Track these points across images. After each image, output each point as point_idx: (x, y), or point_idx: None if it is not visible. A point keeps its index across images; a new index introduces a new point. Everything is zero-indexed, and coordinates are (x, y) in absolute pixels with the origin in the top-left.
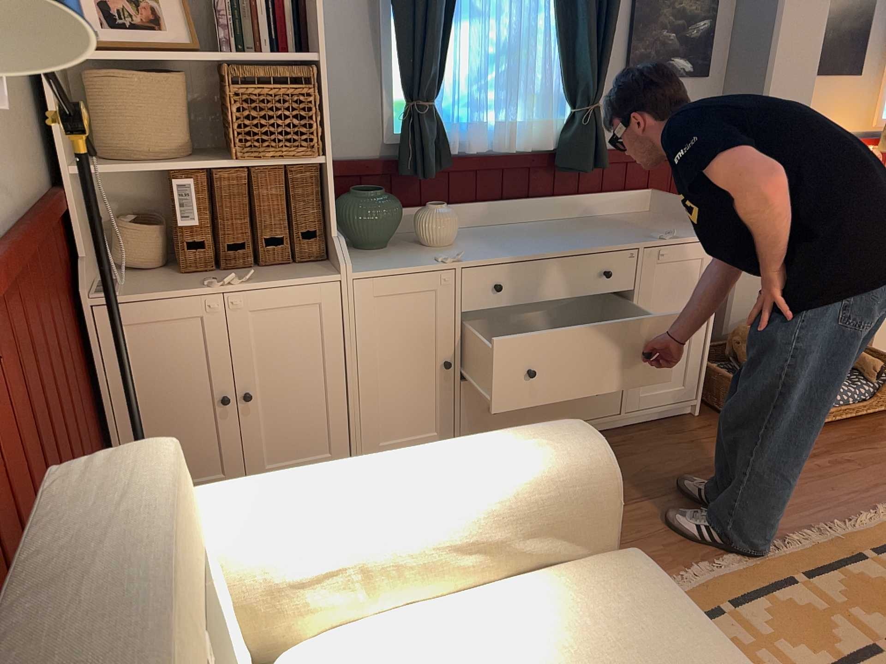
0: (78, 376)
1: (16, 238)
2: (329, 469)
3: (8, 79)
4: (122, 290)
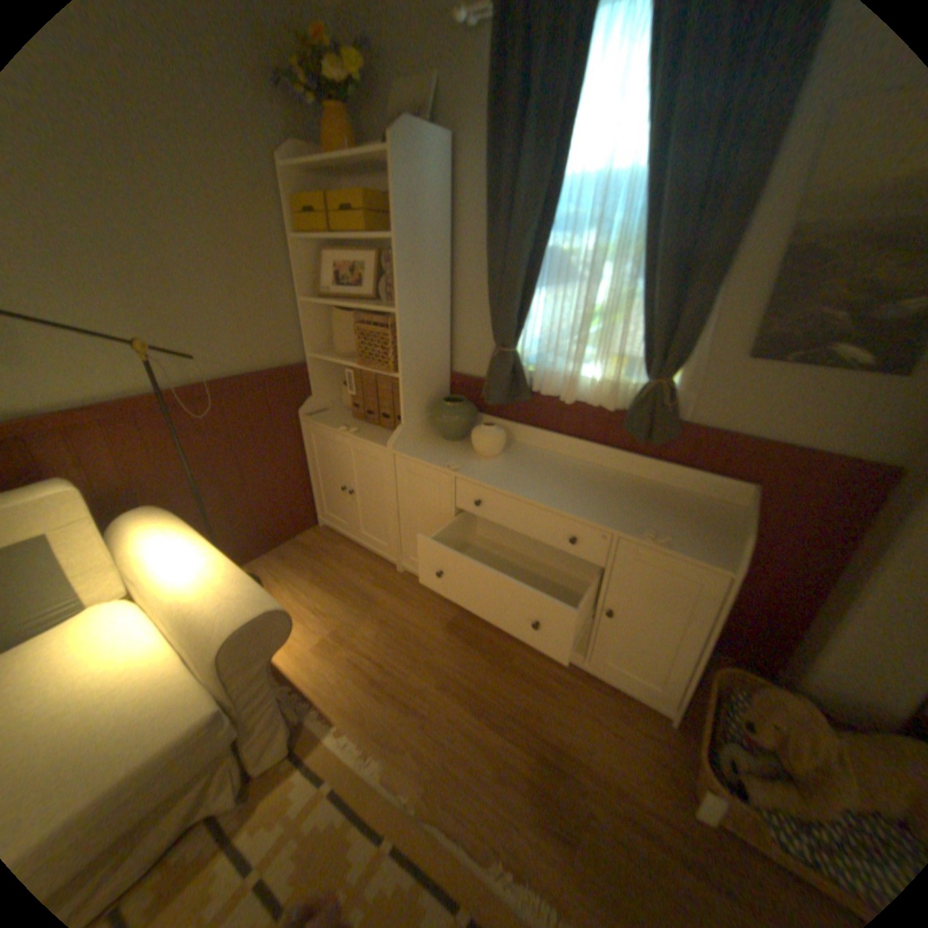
0: (281, 448)
1: (196, 386)
2: (181, 542)
3: (258, 312)
4: (318, 416)
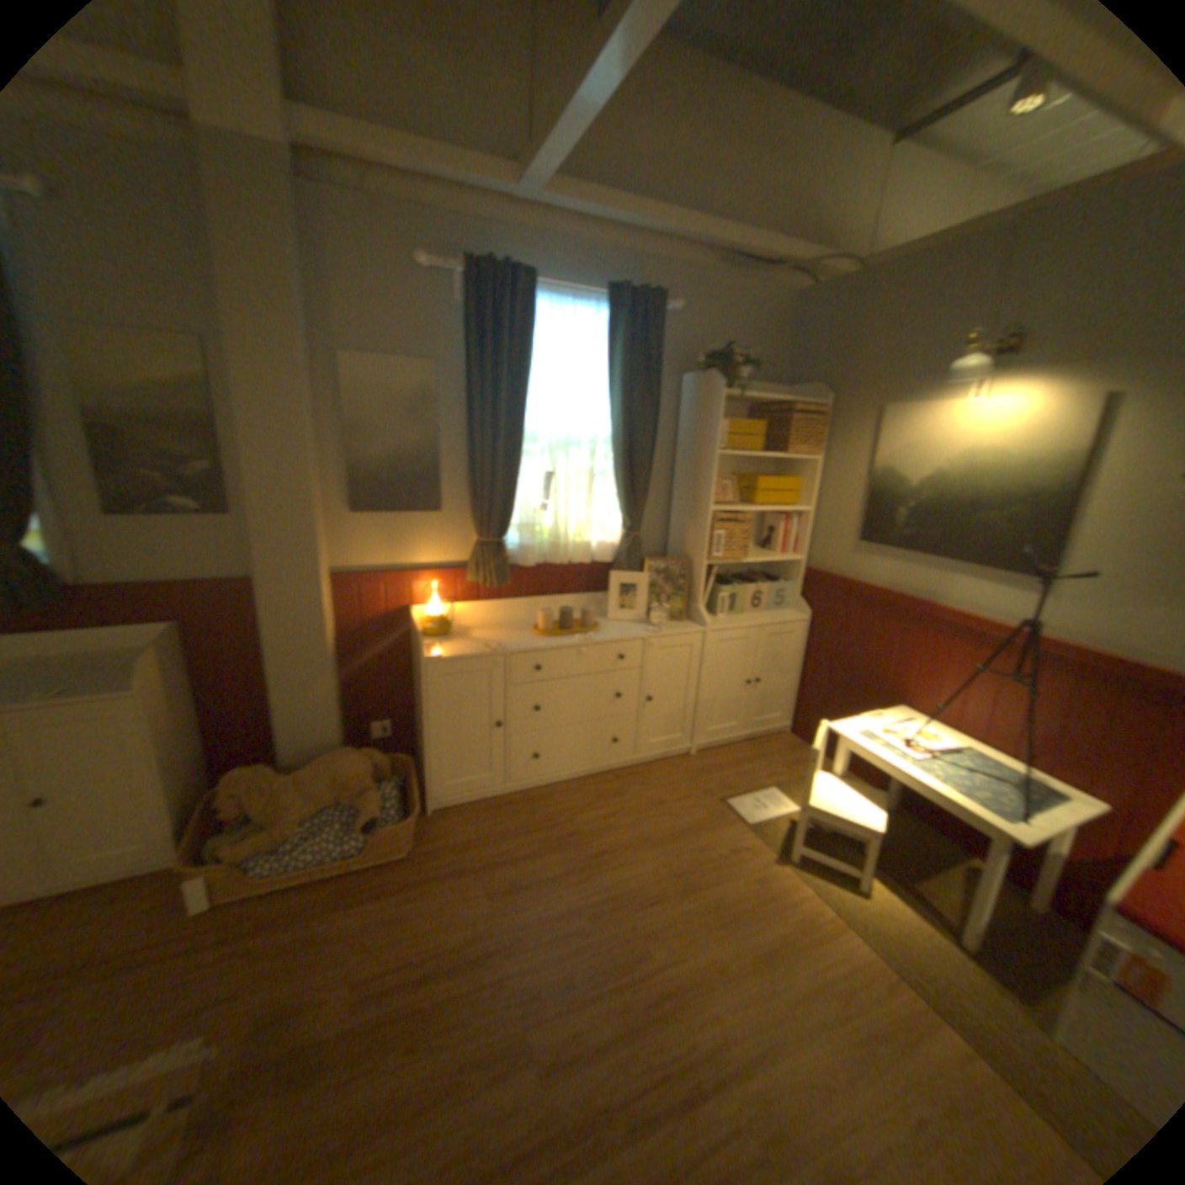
0: None
1: None
2: None
3: None
4: None
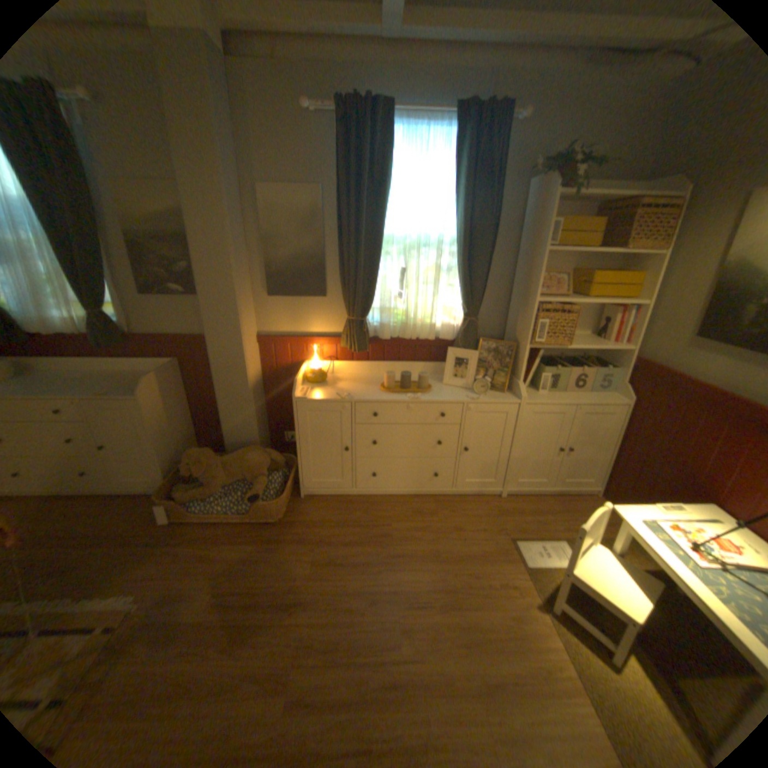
0: None
1: None
2: None
3: None
4: None
